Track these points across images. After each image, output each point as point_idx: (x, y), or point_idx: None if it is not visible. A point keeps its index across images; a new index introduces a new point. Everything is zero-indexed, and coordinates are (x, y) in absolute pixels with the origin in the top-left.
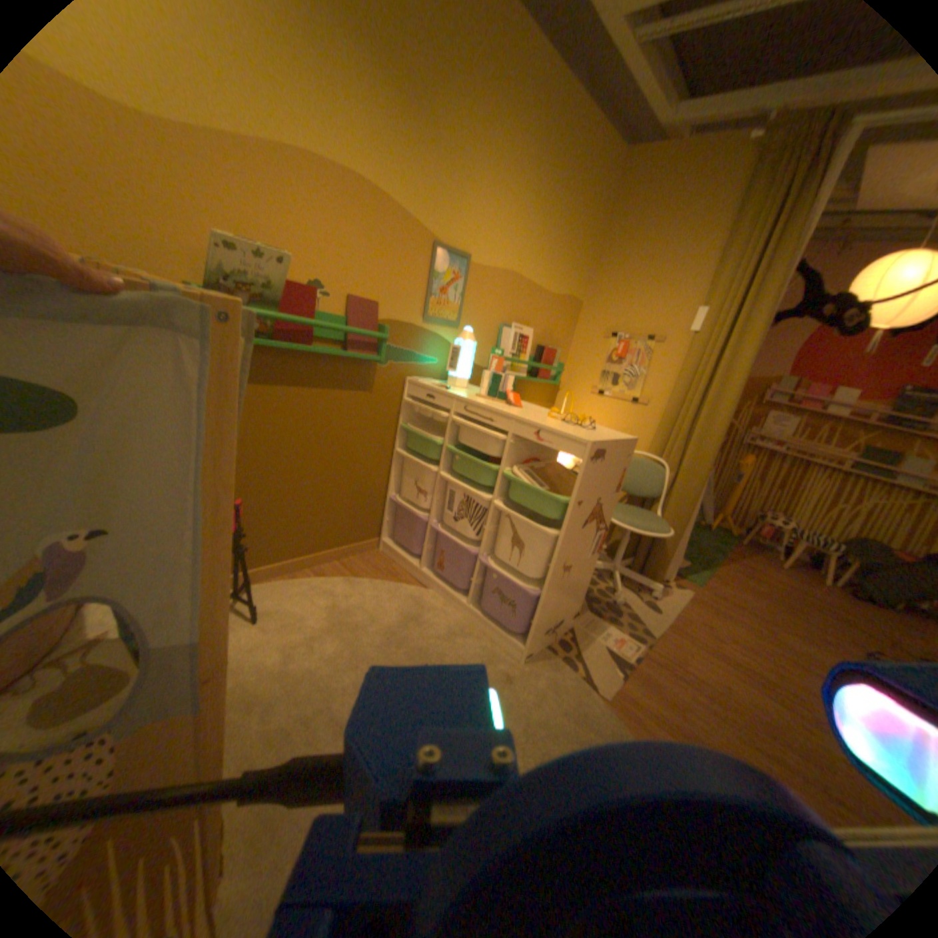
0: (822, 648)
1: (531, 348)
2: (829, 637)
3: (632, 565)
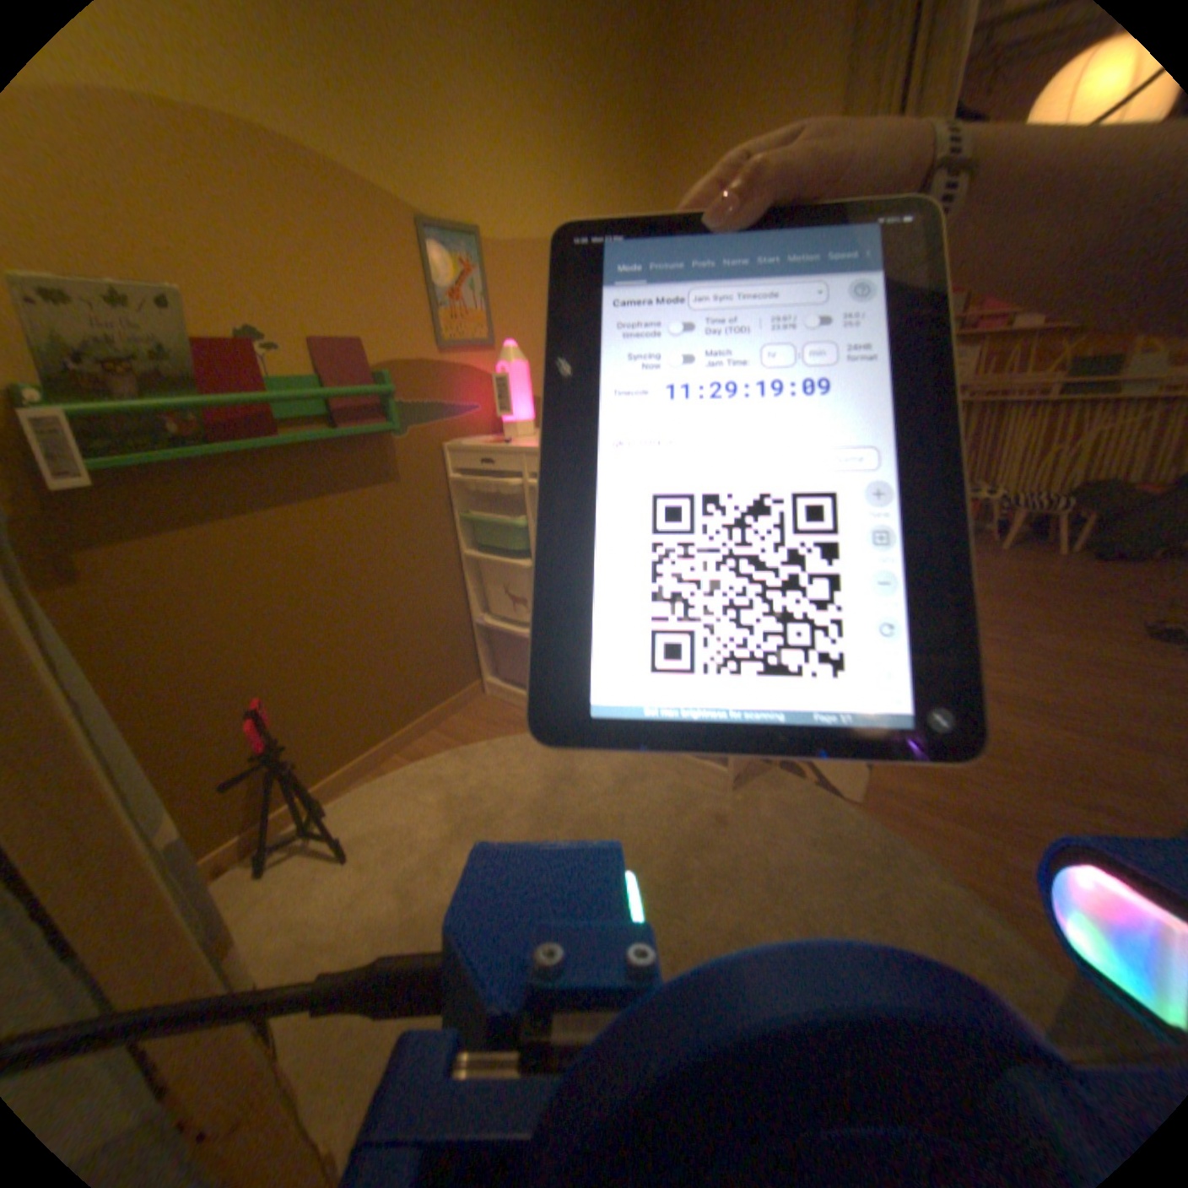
0: (1088, 637)
1: None
2: (1090, 620)
3: None
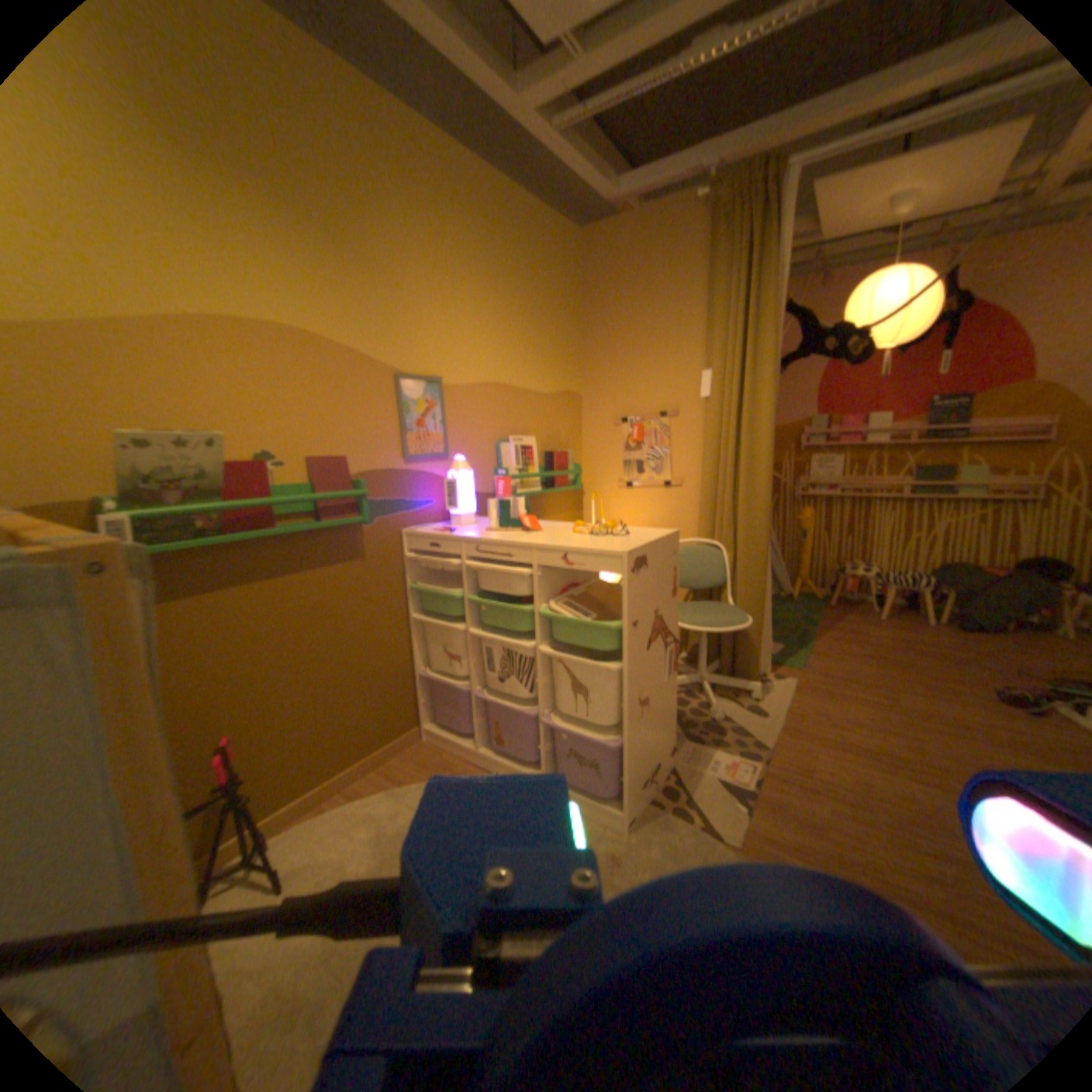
0: (949, 700)
1: (537, 457)
2: (952, 685)
3: (720, 667)
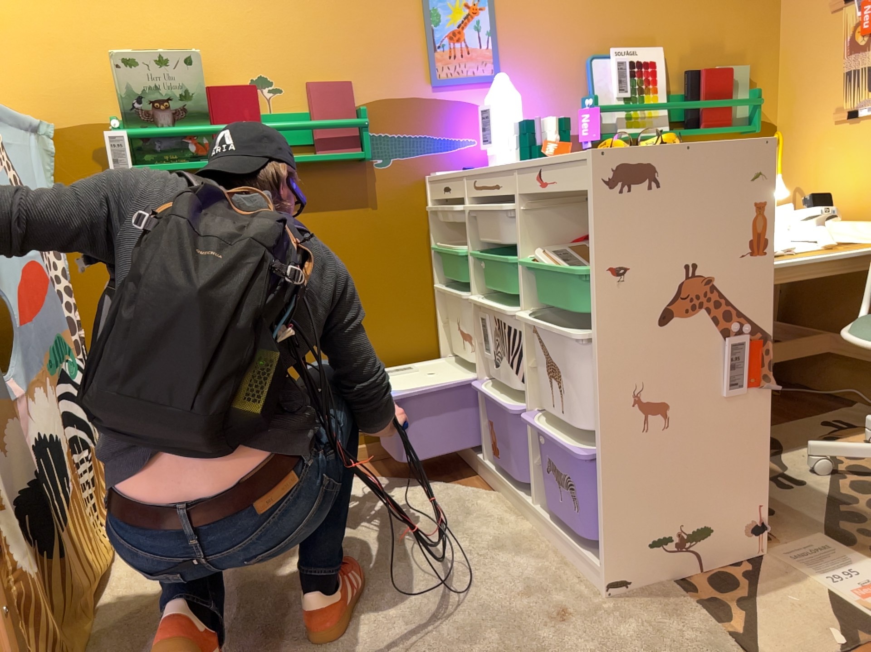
0: None
1: (666, 80)
2: None
3: None
